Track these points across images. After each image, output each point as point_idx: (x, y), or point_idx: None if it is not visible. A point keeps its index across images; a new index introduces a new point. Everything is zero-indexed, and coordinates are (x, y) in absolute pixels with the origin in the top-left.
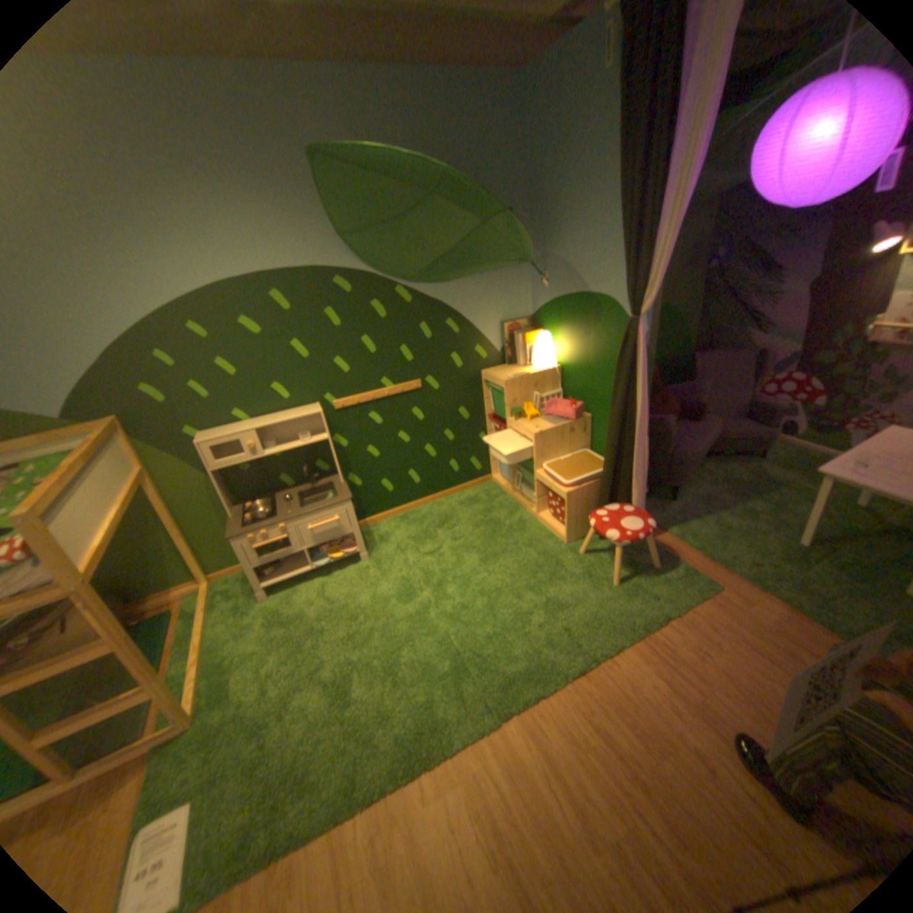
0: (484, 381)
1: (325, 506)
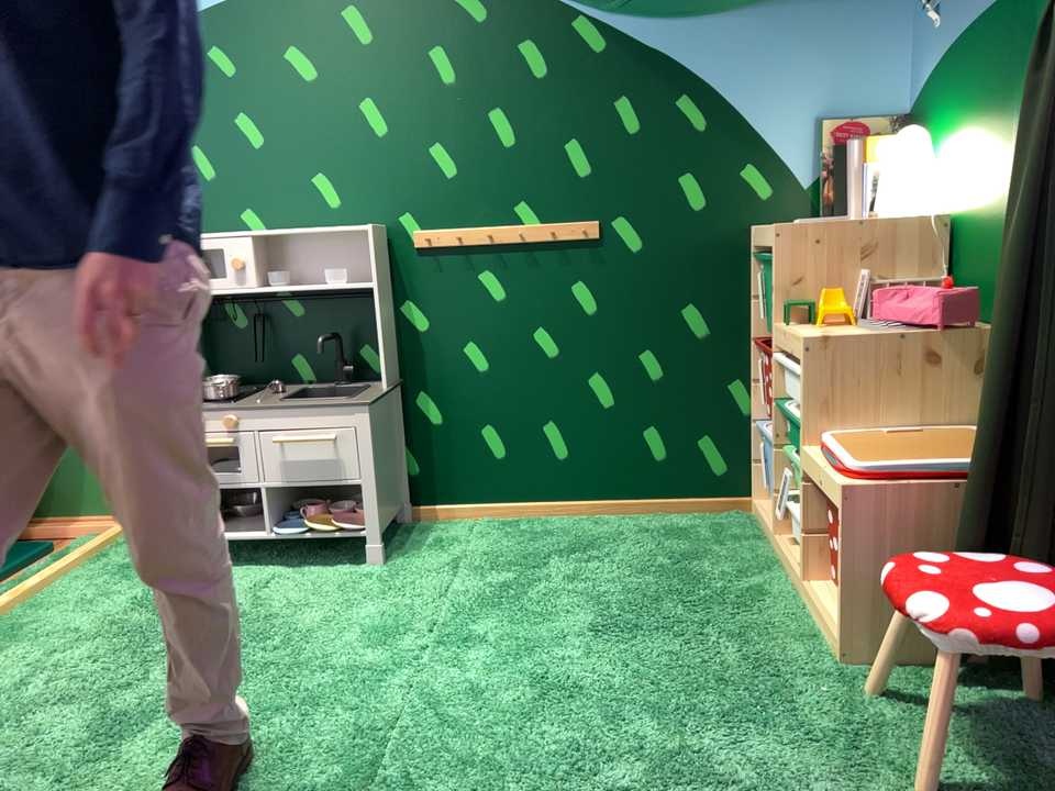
0: (758, 249)
1: (316, 404)
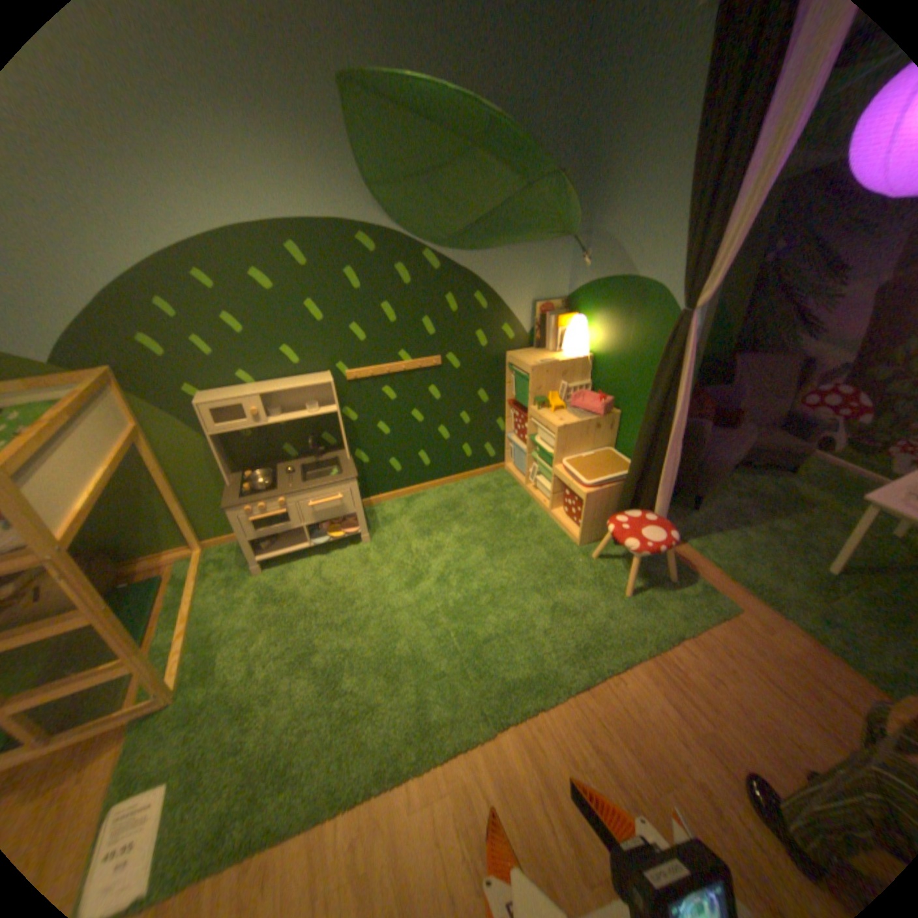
0: (509, 363)
1: (328, 483)
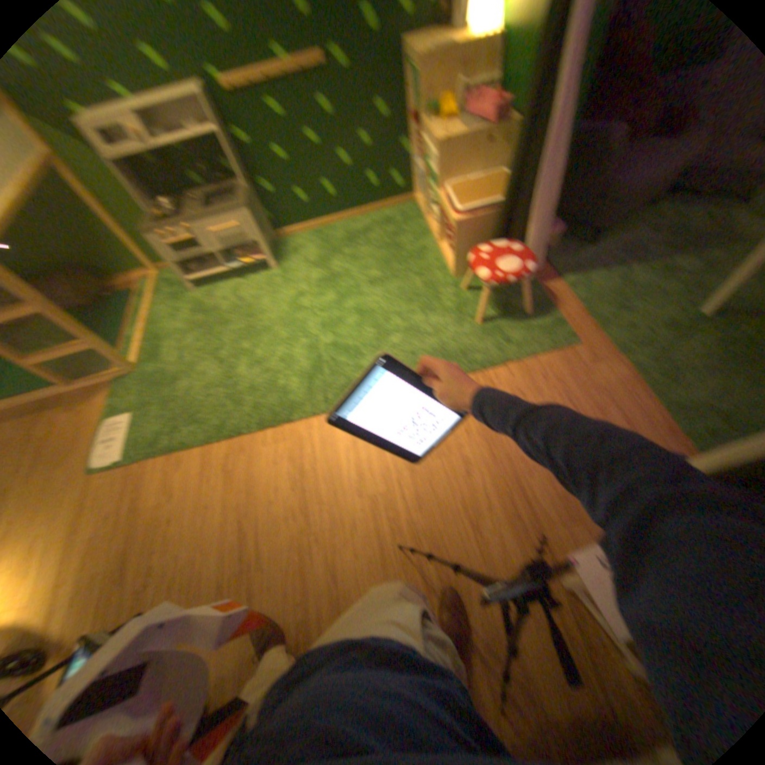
0: (406, 55)
1: (219, 209)
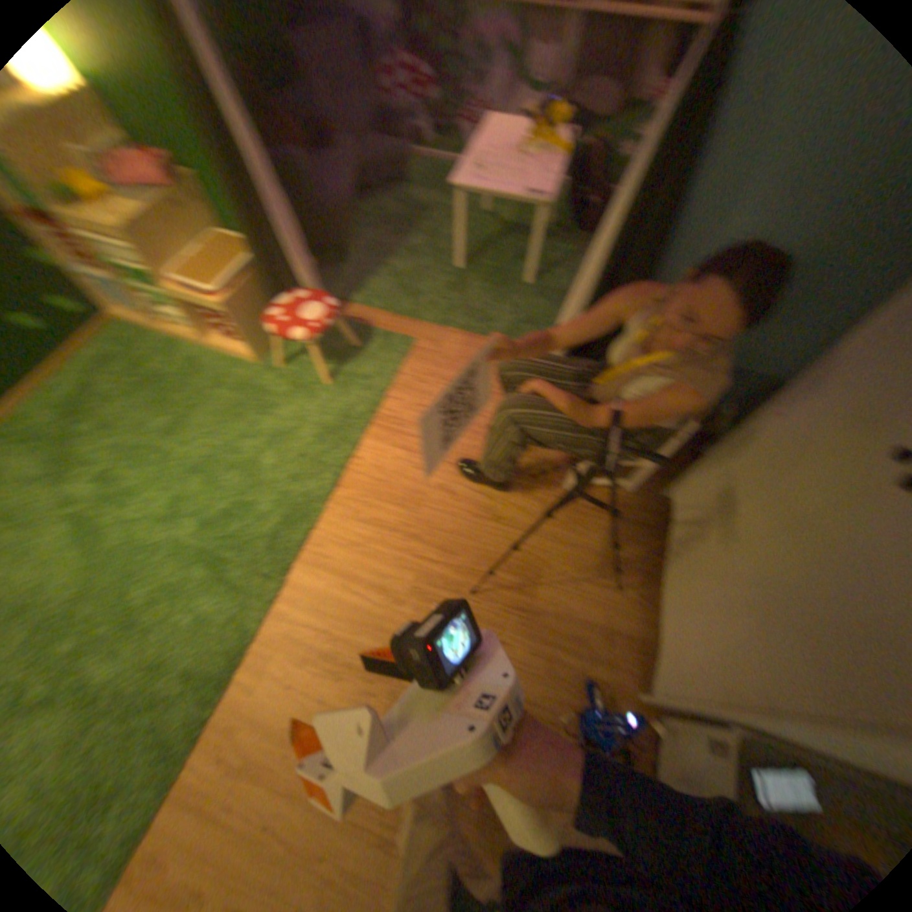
0: None
1: None
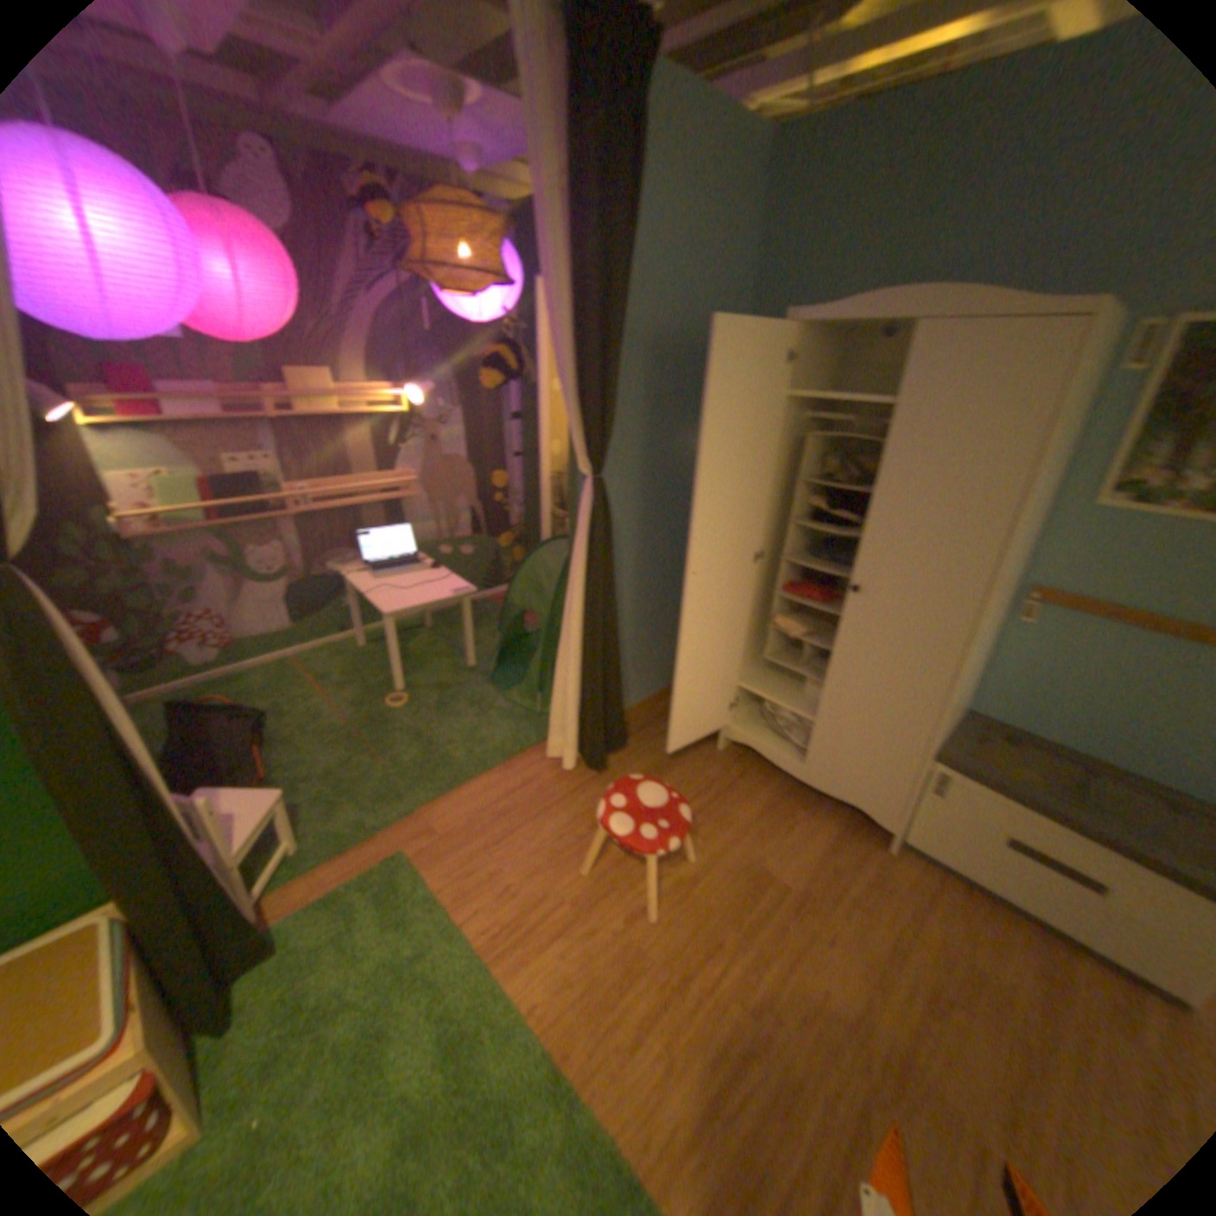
0: None
1: None
